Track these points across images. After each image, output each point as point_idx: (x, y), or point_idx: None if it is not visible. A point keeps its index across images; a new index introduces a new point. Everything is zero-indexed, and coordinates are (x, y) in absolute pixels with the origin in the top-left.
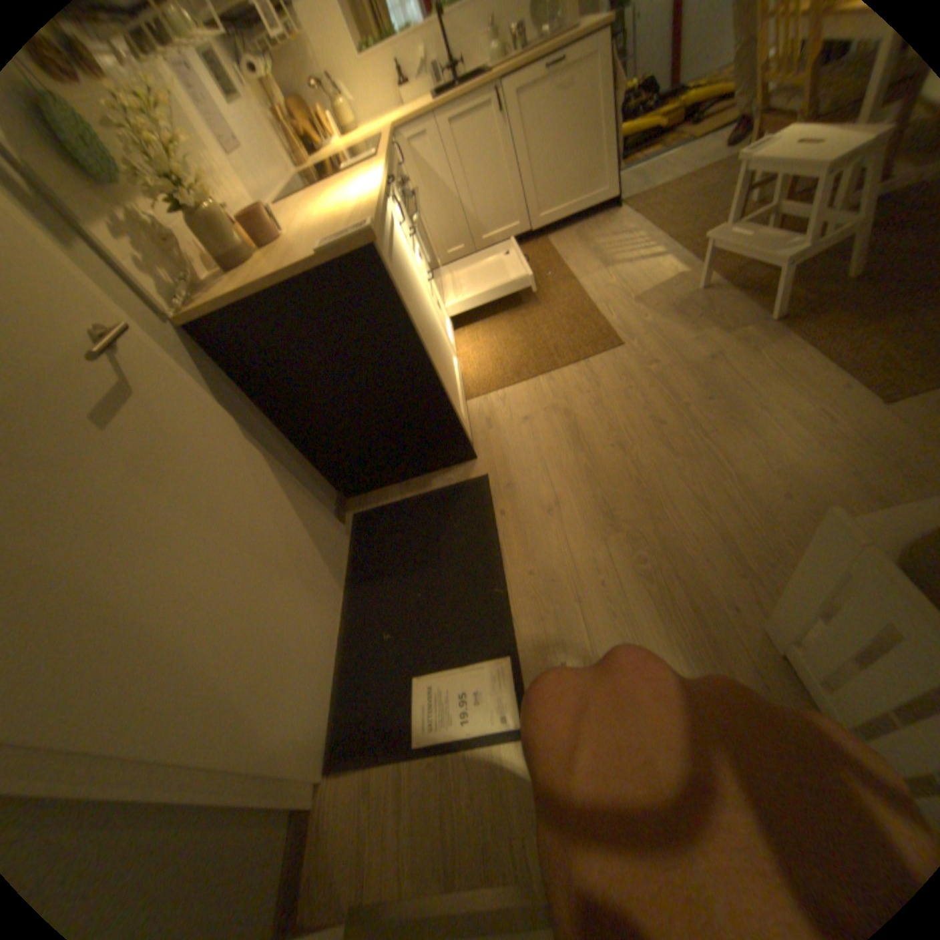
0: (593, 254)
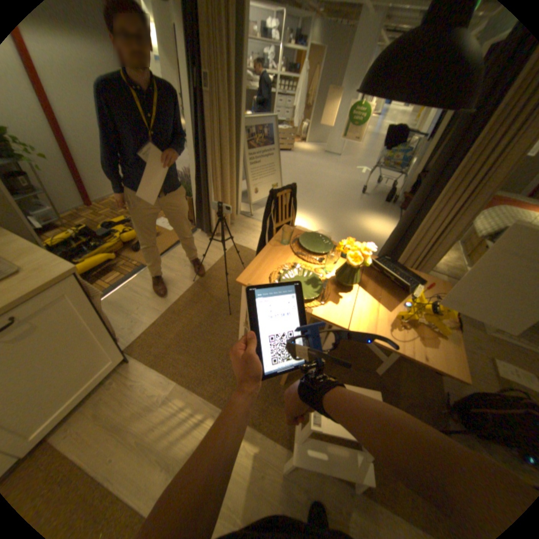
0: (141, 458)
